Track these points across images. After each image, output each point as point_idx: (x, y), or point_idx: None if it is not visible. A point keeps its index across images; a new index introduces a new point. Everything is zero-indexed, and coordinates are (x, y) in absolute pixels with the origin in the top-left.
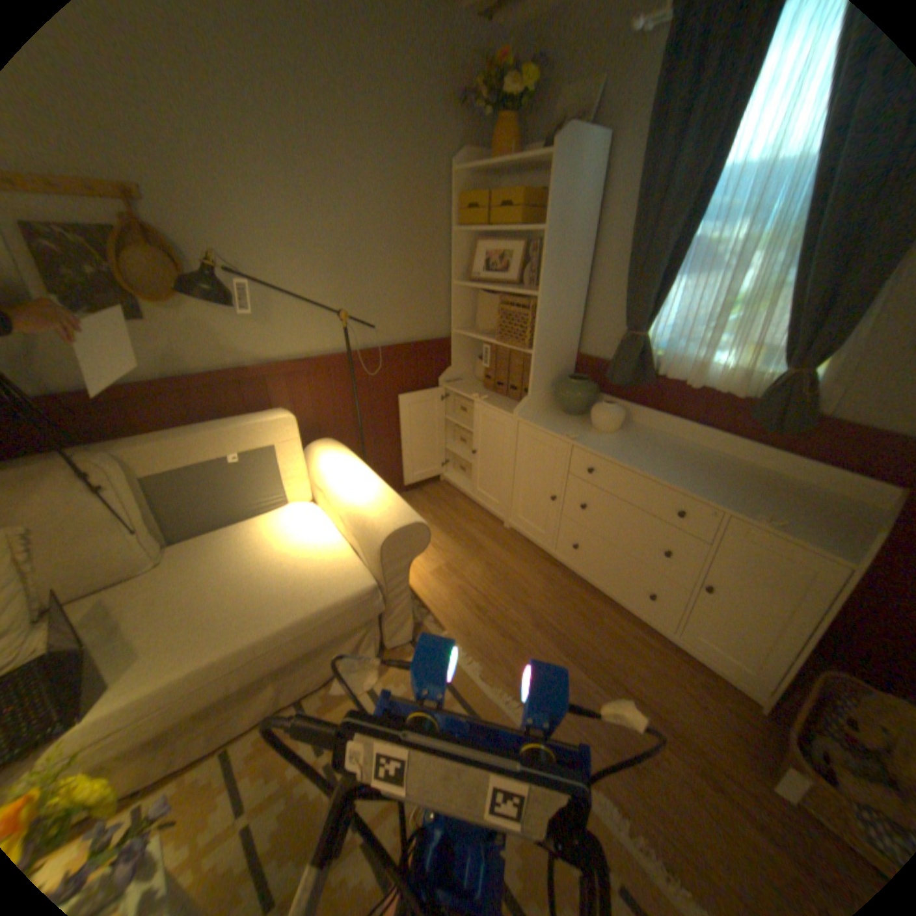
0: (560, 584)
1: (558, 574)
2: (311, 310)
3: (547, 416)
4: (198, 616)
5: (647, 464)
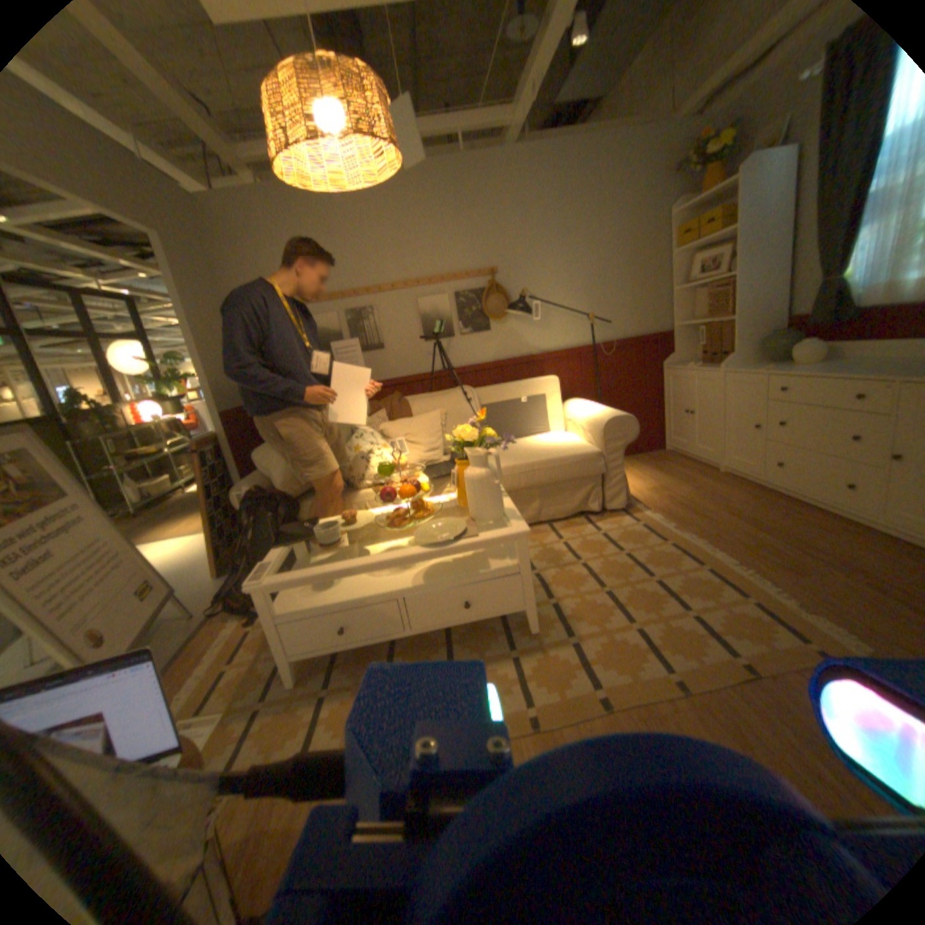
0: (765, 499)
1: (765, 494)
2: (570, 318)
3: (753, 365)
4: (505, 454)
5: (833, 370)
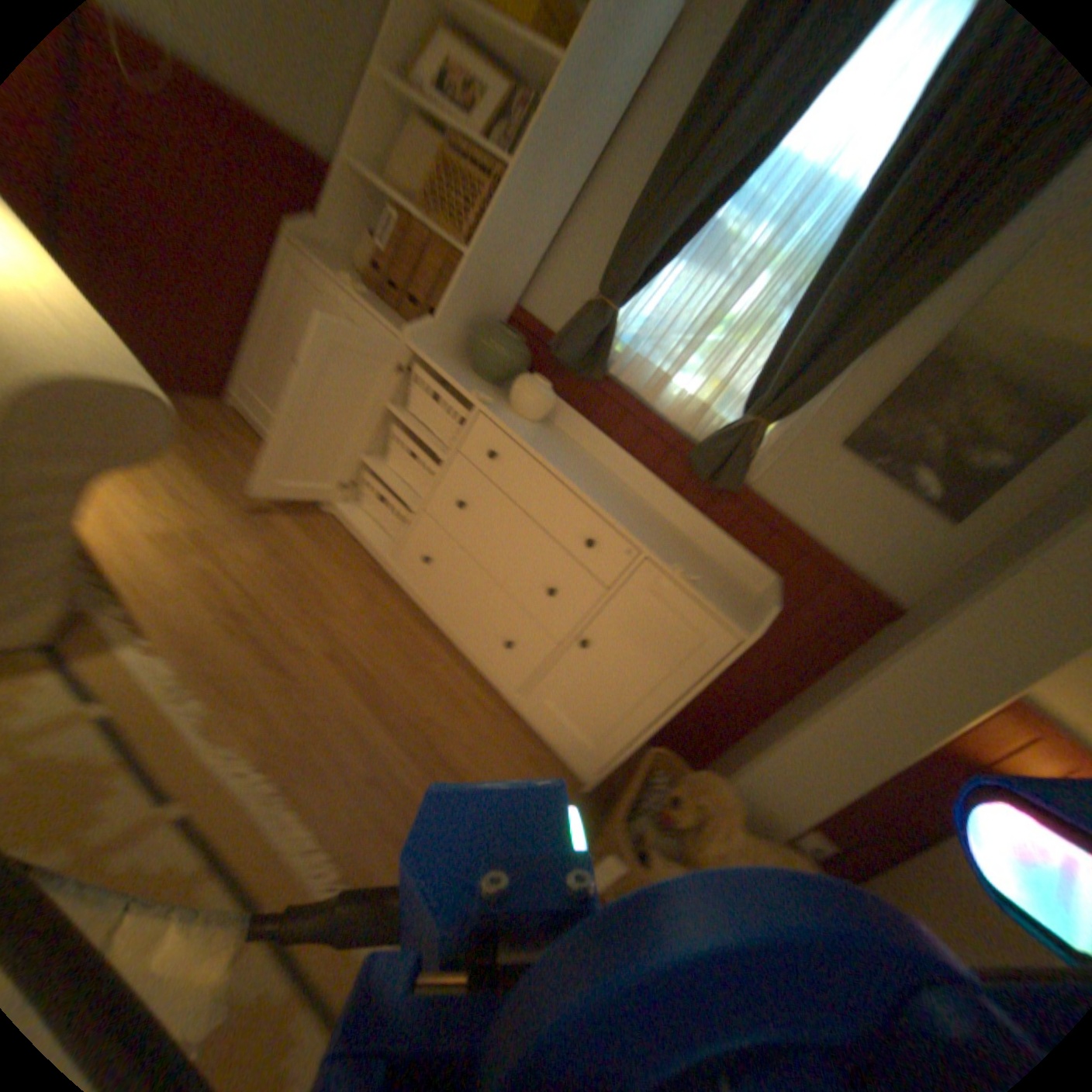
0: (388, 609)
1: (388, 596)
2: None
3: (453, 365)
4: None
5: (569, 473)
